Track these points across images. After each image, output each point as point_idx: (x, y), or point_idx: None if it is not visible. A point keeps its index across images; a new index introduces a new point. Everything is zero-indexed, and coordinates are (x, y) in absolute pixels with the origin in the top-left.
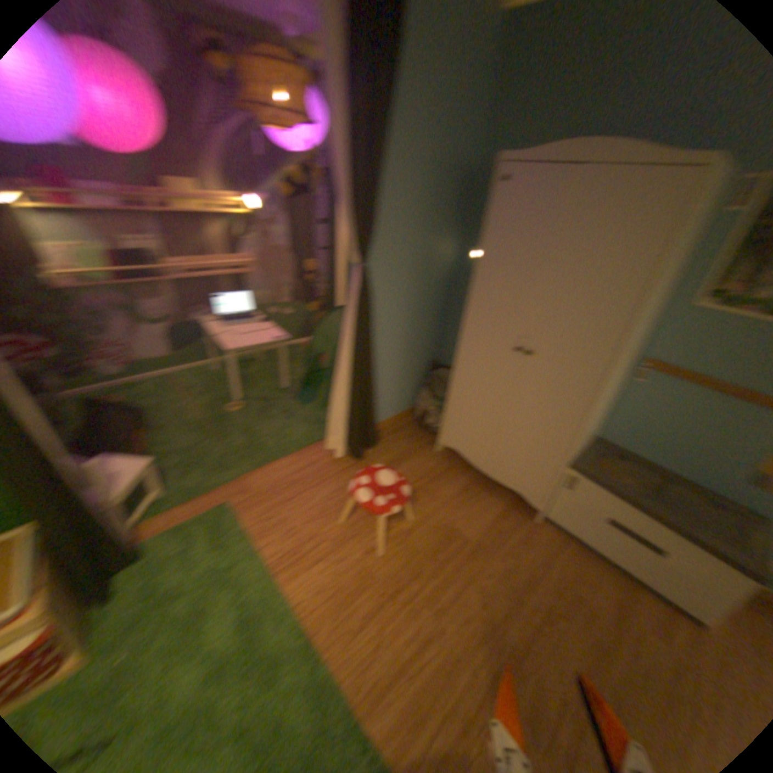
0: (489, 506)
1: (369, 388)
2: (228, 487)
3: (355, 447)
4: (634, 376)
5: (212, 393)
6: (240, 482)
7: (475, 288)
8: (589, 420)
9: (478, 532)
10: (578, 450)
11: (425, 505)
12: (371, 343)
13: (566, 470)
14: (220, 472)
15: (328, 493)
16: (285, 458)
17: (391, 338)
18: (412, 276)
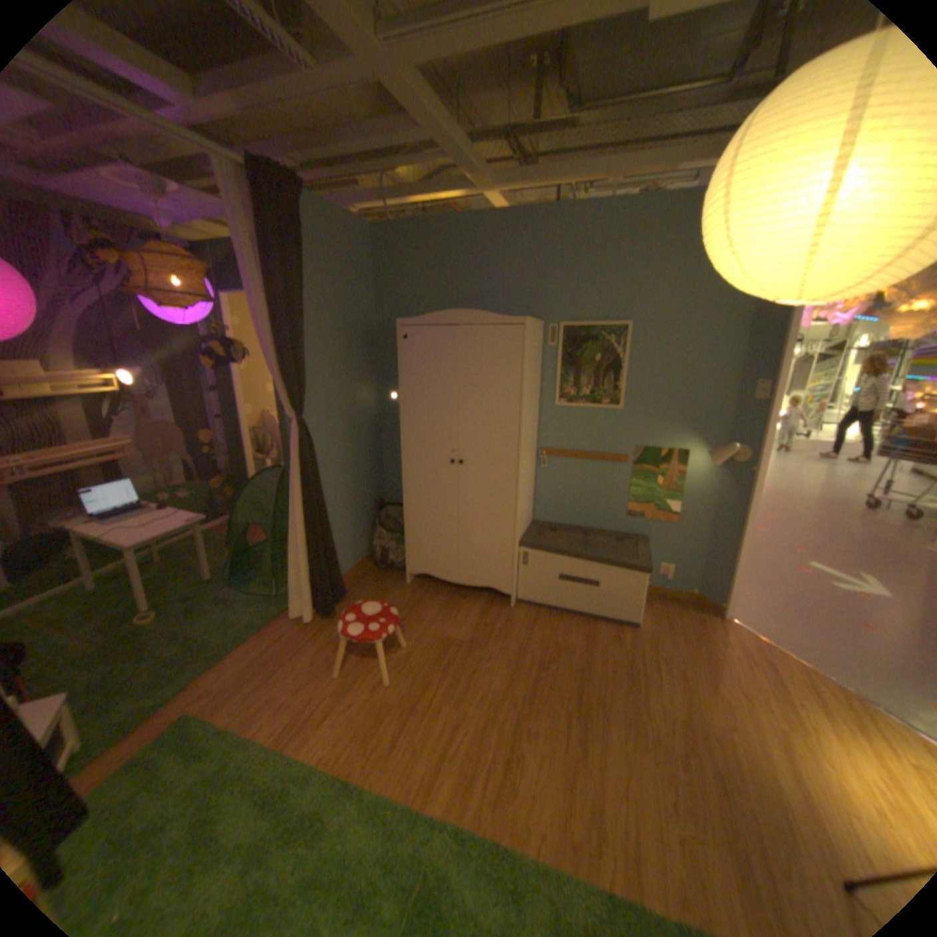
0: (471, 609)
1: (329, 534)
2: (183, 697)
3: (325, 605)
4: (540, 464)
5: (107, 612)
6: (197, 687)
7: (405, 421)
8: (519, 500)
9: (469, 632)
10: (521, 530)
11: (415, 629)
12: (319, 492)
13: (518, 549)
14: (163, 686)
15: (311, 657)
16: (245, 644)
17: (336, 484)
18: (344, 423)
